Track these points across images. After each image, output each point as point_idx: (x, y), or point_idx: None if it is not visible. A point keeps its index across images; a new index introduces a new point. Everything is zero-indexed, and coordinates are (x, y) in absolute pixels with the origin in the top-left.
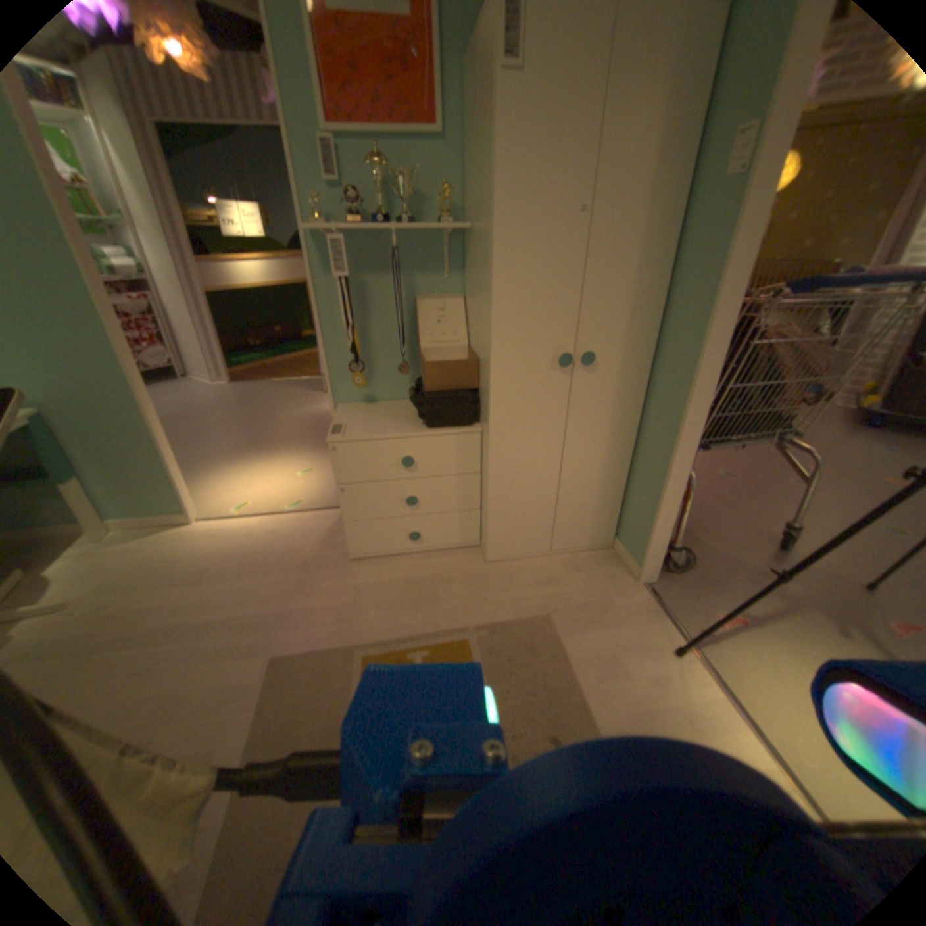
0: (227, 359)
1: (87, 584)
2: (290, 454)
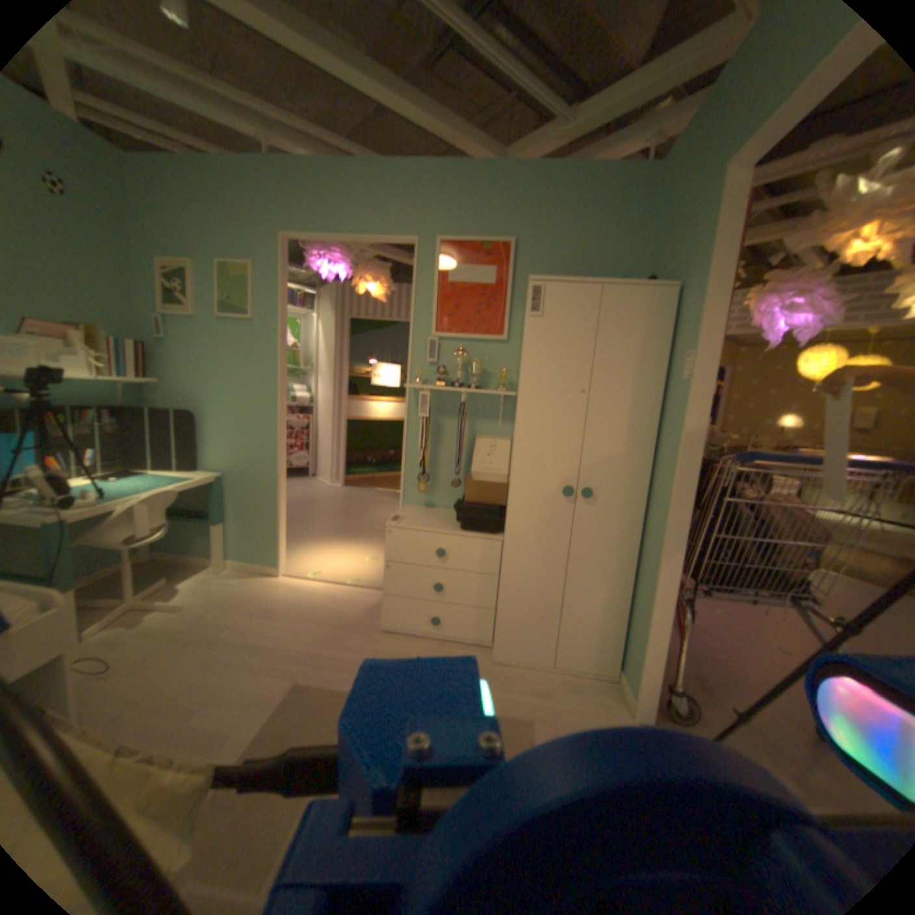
0: (348, 469)
1: (199, 599)
2: (366, 544)
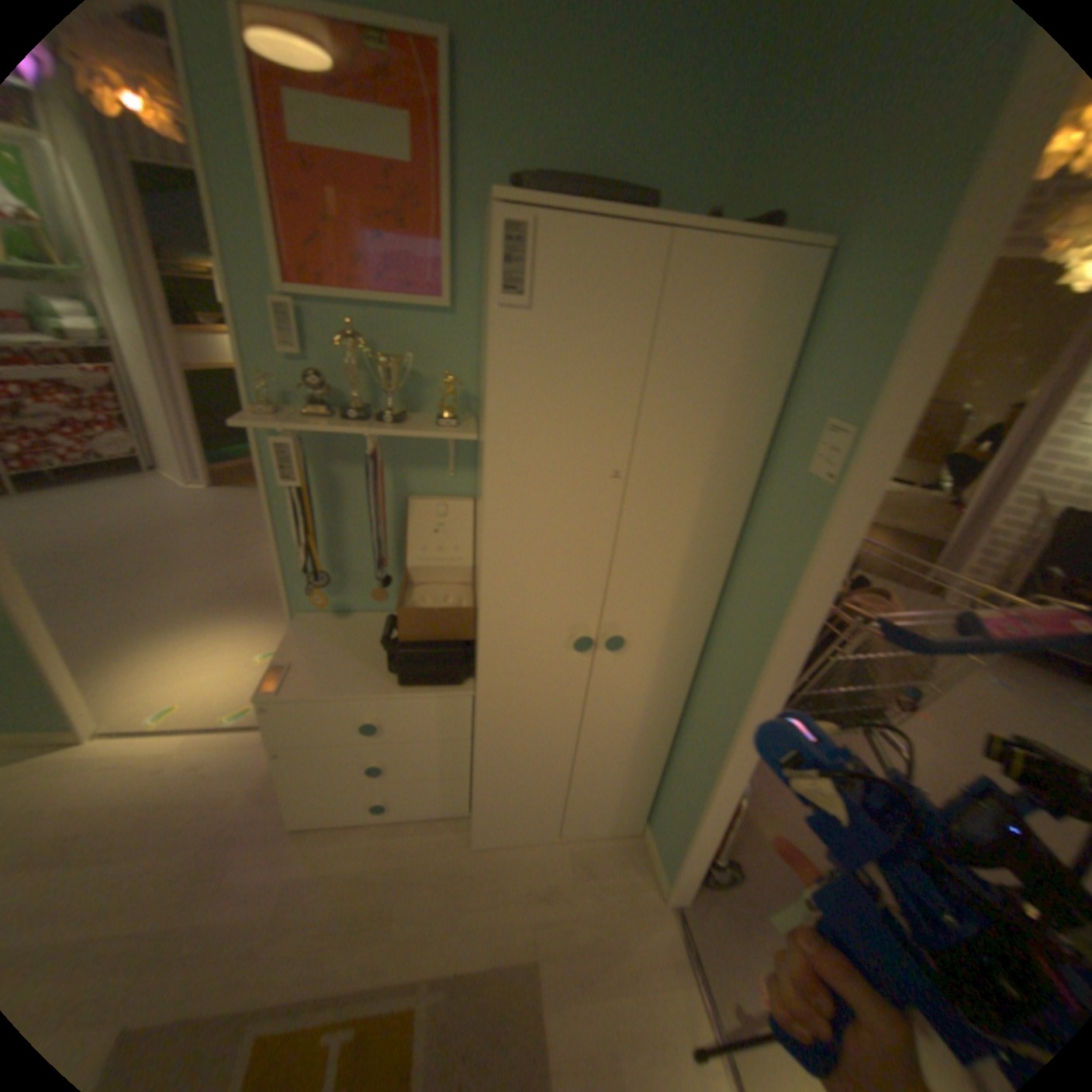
0: (220, 448)
1: None
2: (259, 621)
